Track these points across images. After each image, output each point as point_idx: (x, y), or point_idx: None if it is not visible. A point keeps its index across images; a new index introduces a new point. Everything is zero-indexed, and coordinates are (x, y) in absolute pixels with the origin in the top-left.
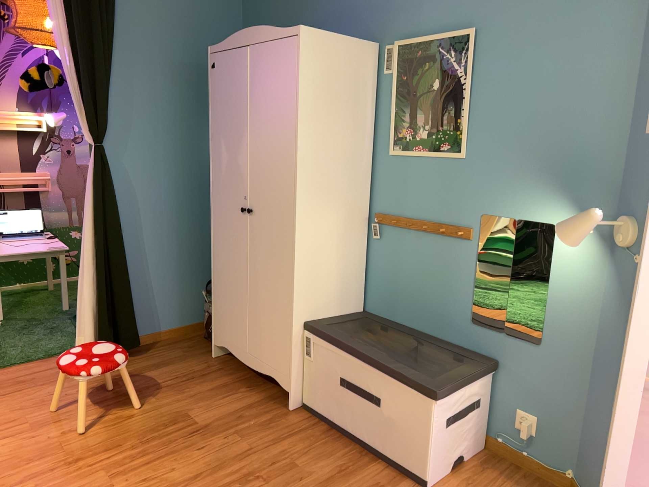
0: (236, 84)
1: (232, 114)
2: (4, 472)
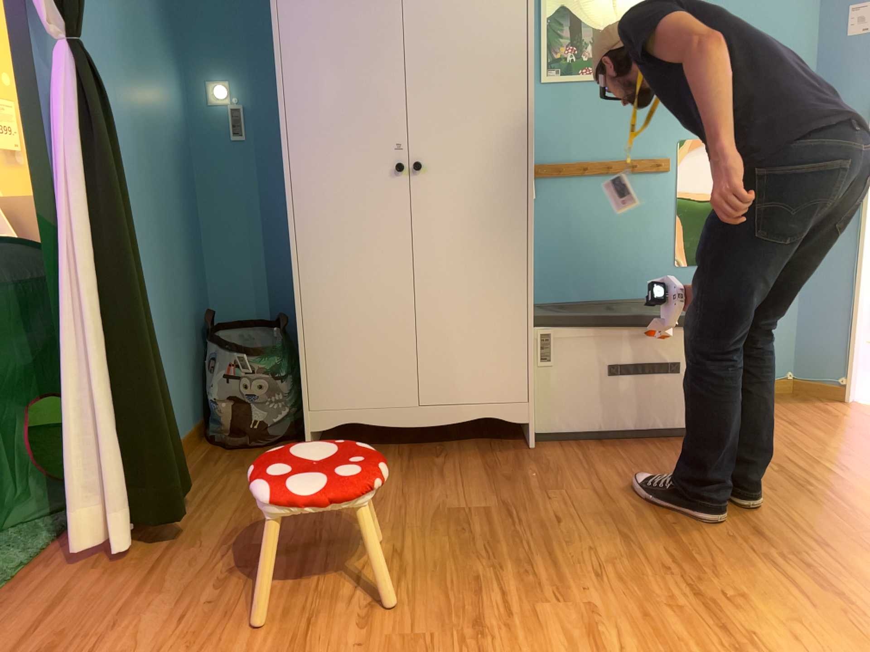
0: None
1: (349, 7)
2: None
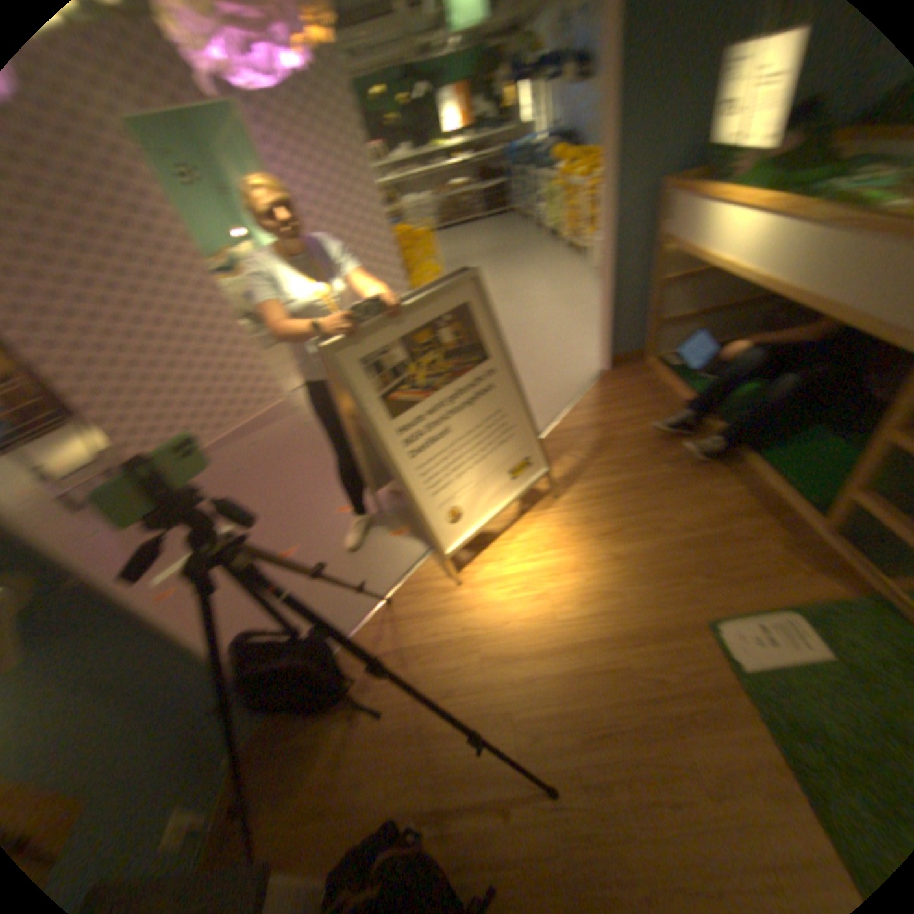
0: None
1: None
2: None
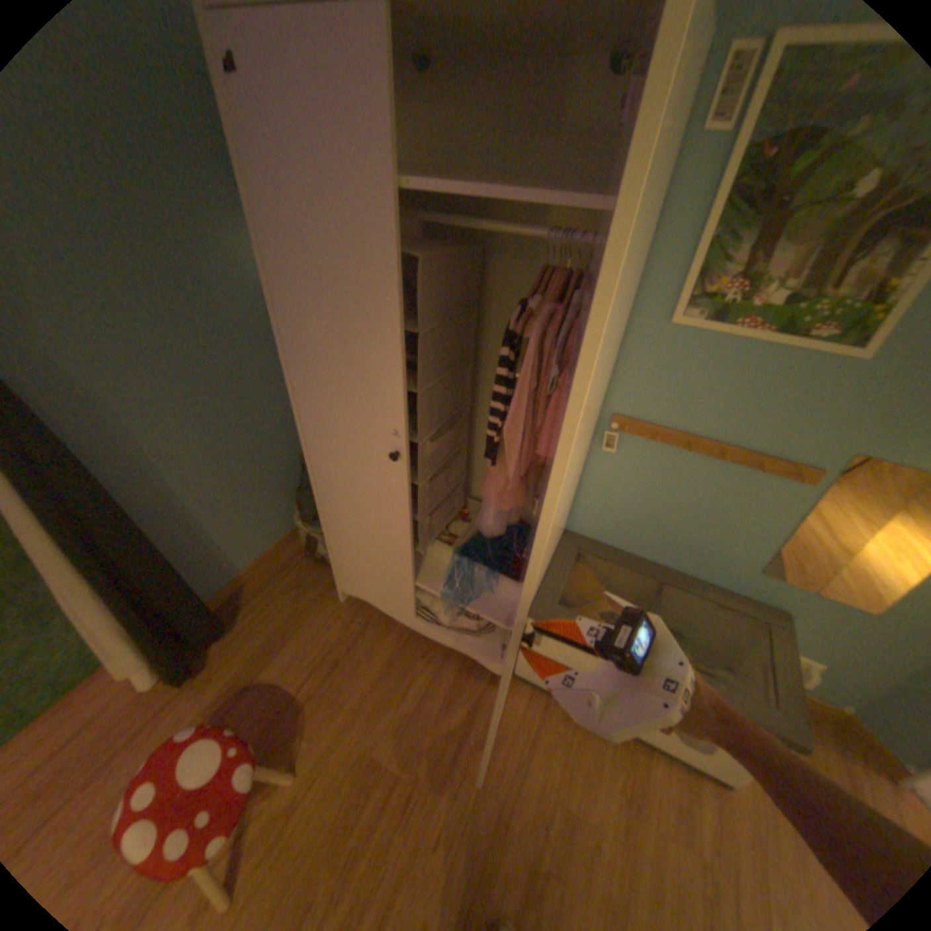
0: (341, 149)
1: (337, 242)
2: None
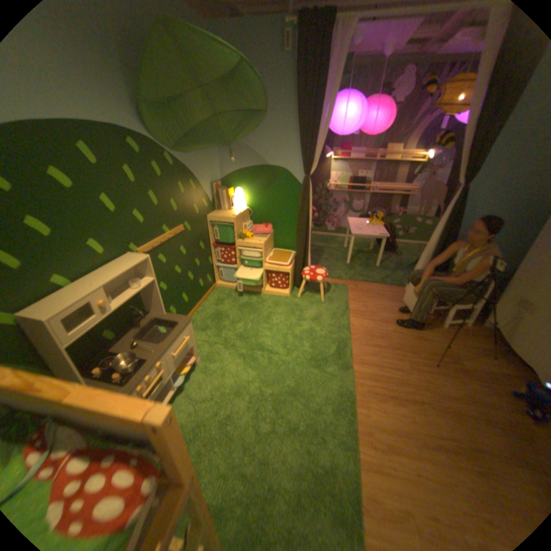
0: None
1: None
2: (368, 337)
